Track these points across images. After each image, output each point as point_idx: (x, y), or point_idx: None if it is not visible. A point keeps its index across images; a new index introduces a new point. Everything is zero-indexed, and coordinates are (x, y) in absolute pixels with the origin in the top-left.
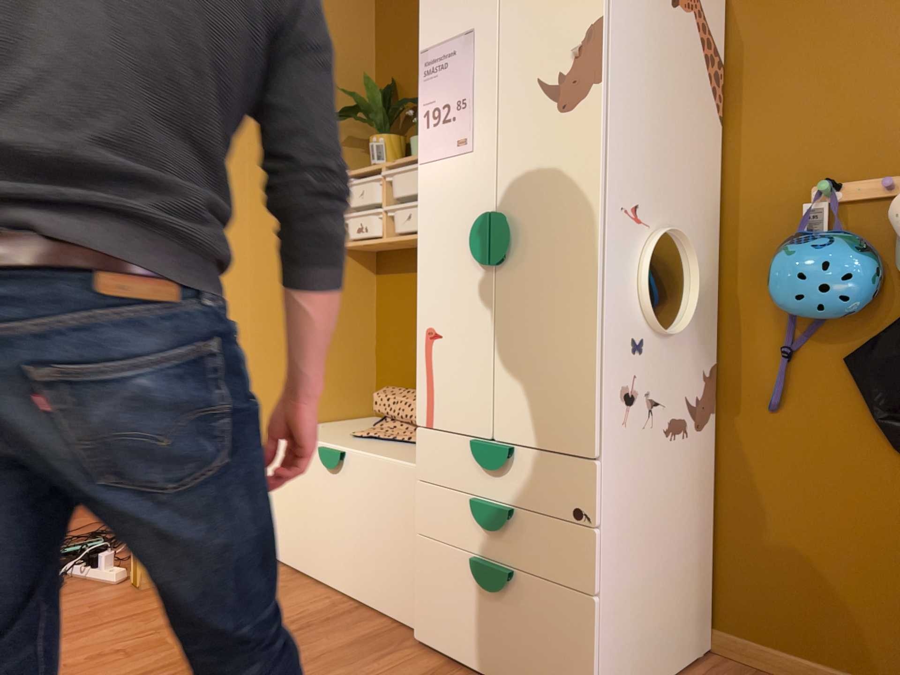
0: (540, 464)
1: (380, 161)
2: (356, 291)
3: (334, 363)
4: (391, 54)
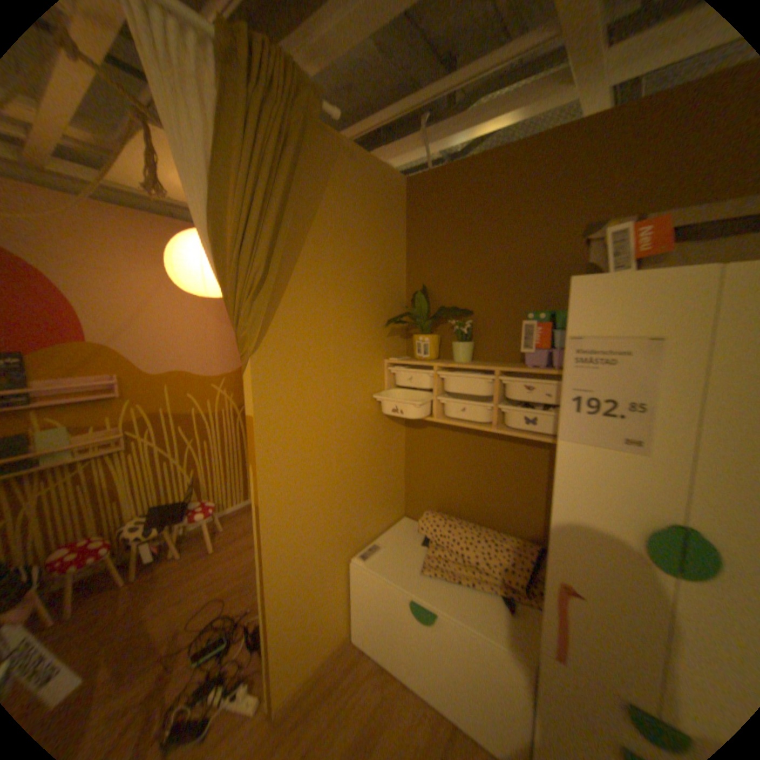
0: None
1: (424, 355)
2: (395, 438)
3: (384, 492)
4: (422, 264)
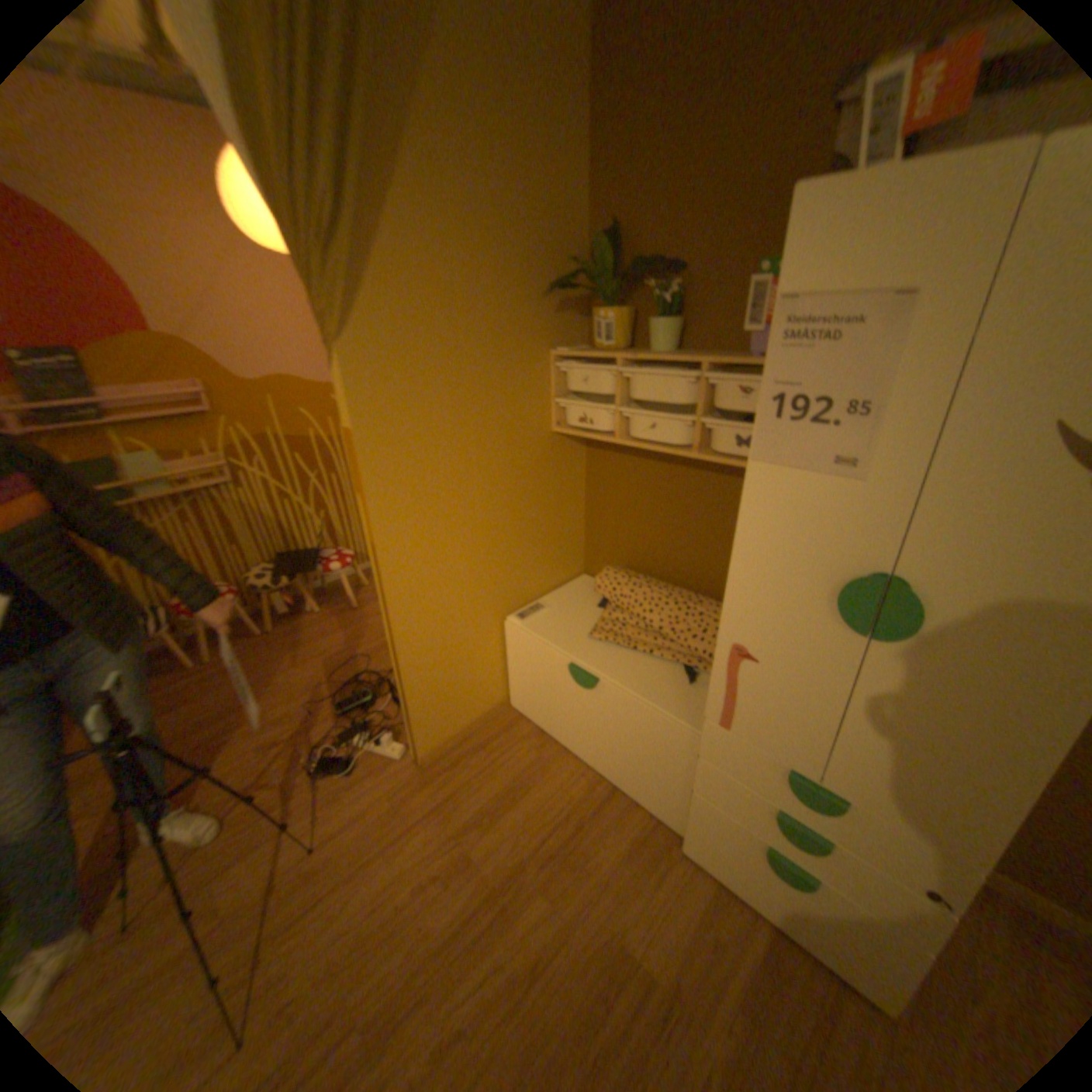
0: (887, 833)
1: (606, 341)
2: (568, 469)
3: (552, 541)
4: (612, 179)
